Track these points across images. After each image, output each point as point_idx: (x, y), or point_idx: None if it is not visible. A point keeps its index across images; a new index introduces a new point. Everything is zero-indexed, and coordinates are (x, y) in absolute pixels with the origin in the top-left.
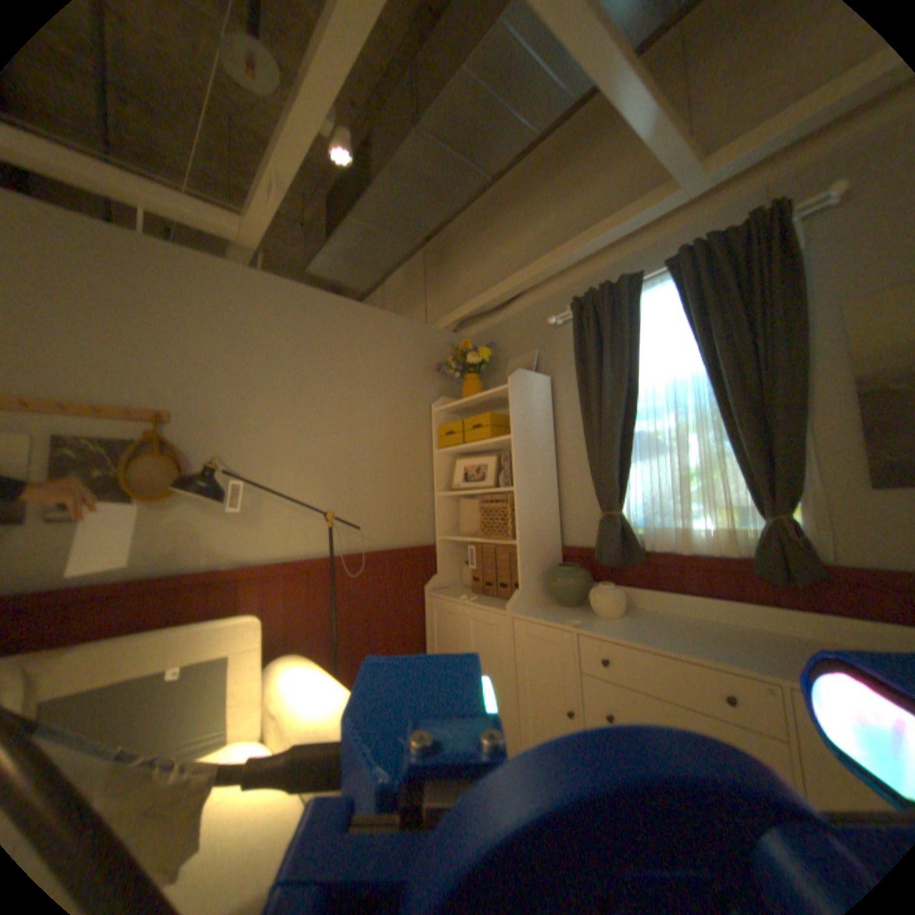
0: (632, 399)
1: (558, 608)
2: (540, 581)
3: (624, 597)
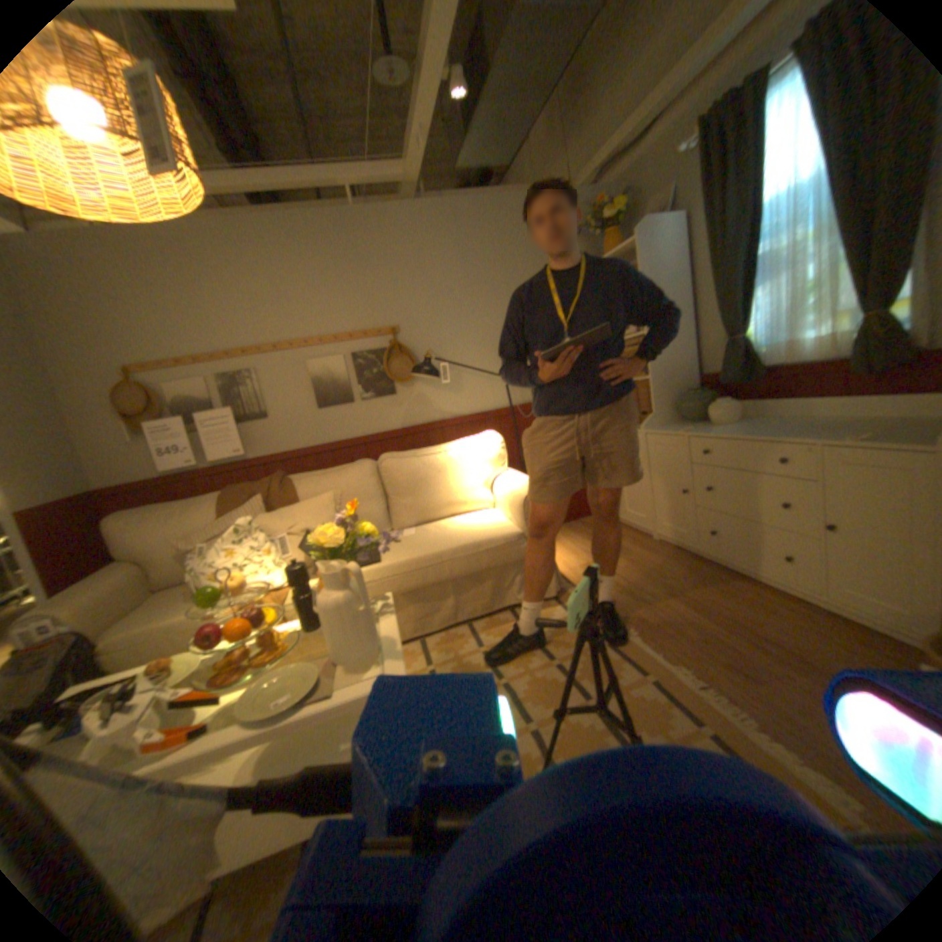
0: (758, 220)
1: (686, 424)
2: (673, 406)
3: (736, 407)
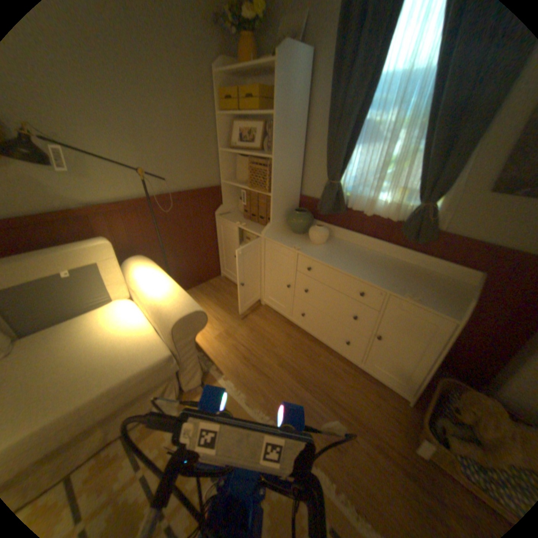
0: (372, 90)
1: (291, 235)
2: (283, 218)
3: (327, 234)
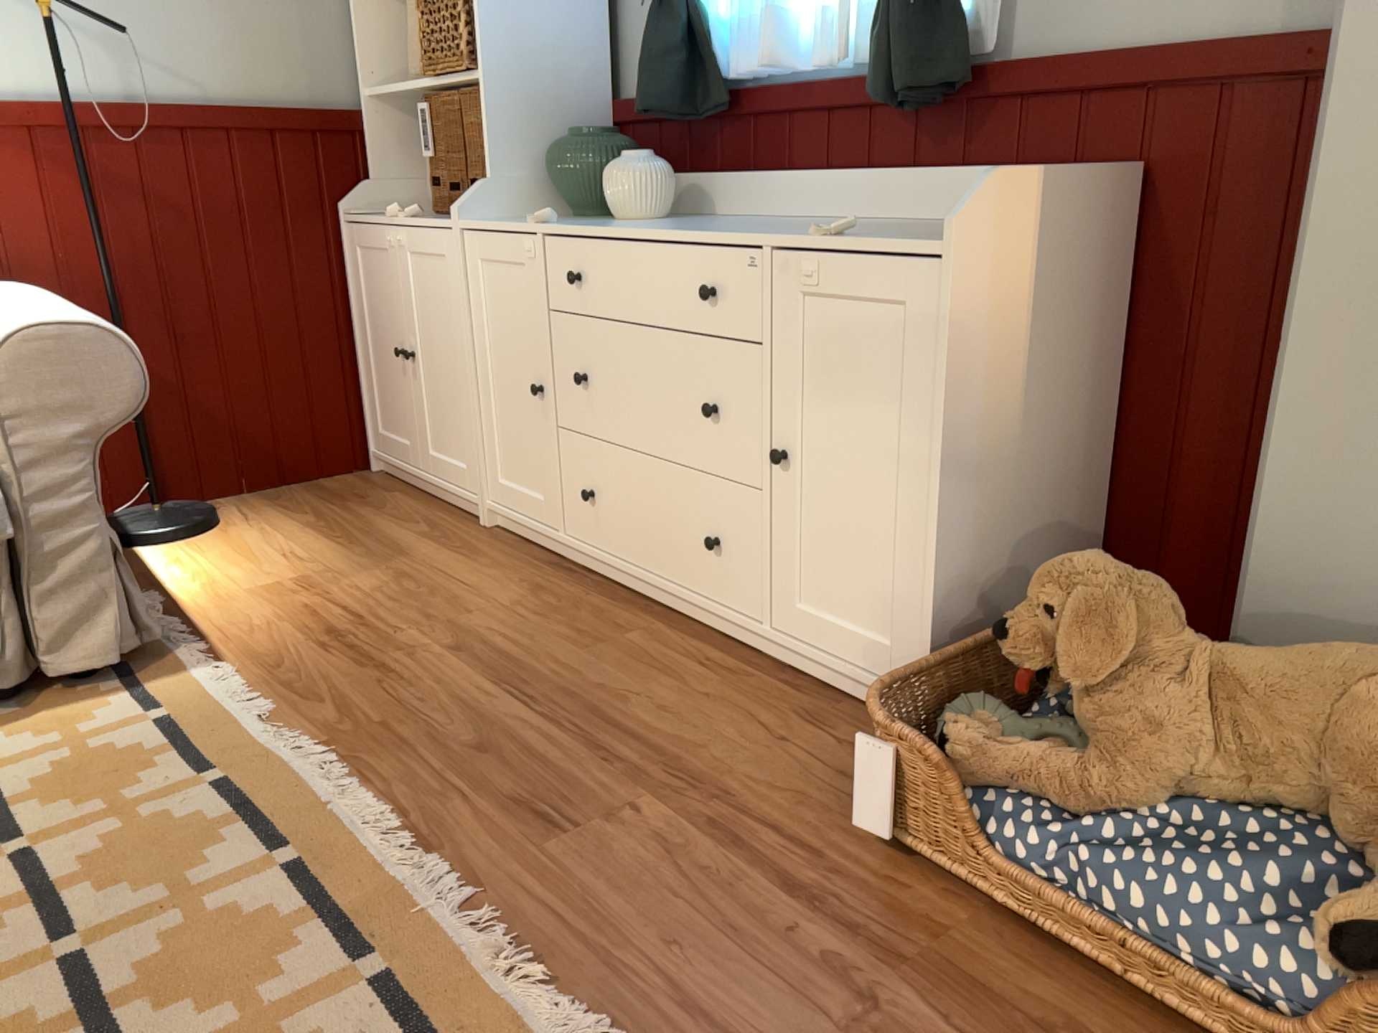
0: None
1: (560, 220)
2: (541, 175)
3: (658, 178)
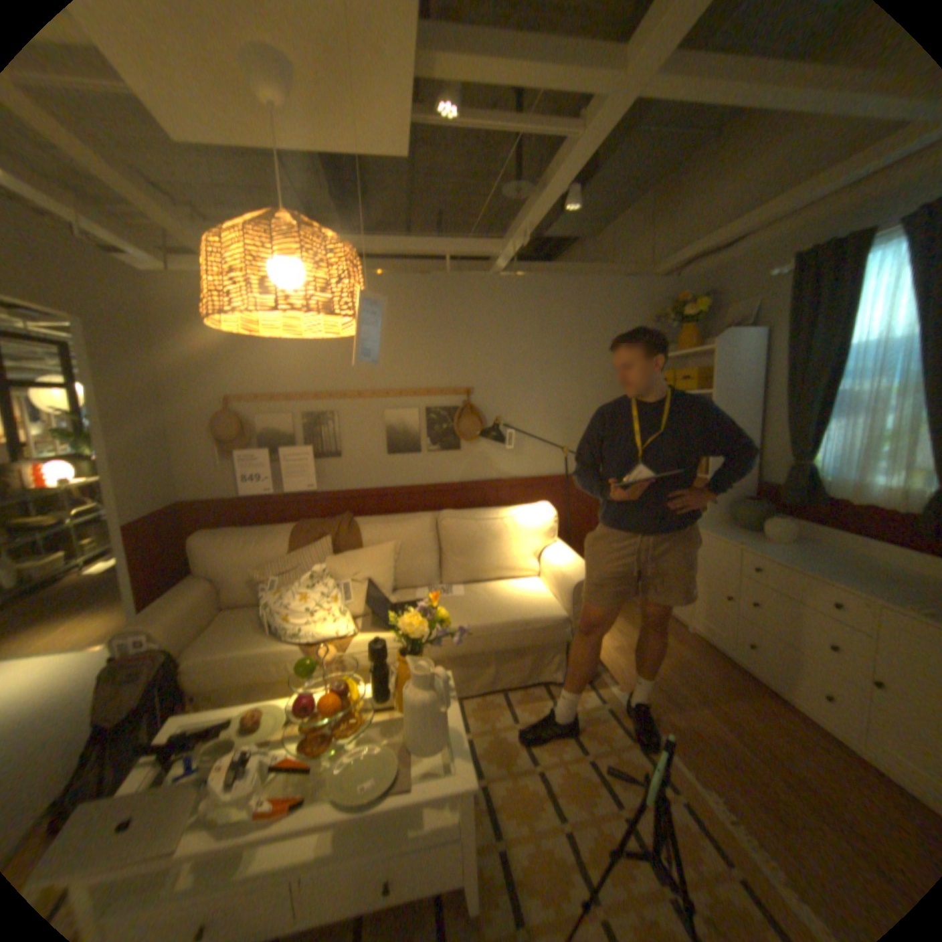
0: (841, 361)
1: (738, 530)
2: (727, 509)
3: (793, 530)
